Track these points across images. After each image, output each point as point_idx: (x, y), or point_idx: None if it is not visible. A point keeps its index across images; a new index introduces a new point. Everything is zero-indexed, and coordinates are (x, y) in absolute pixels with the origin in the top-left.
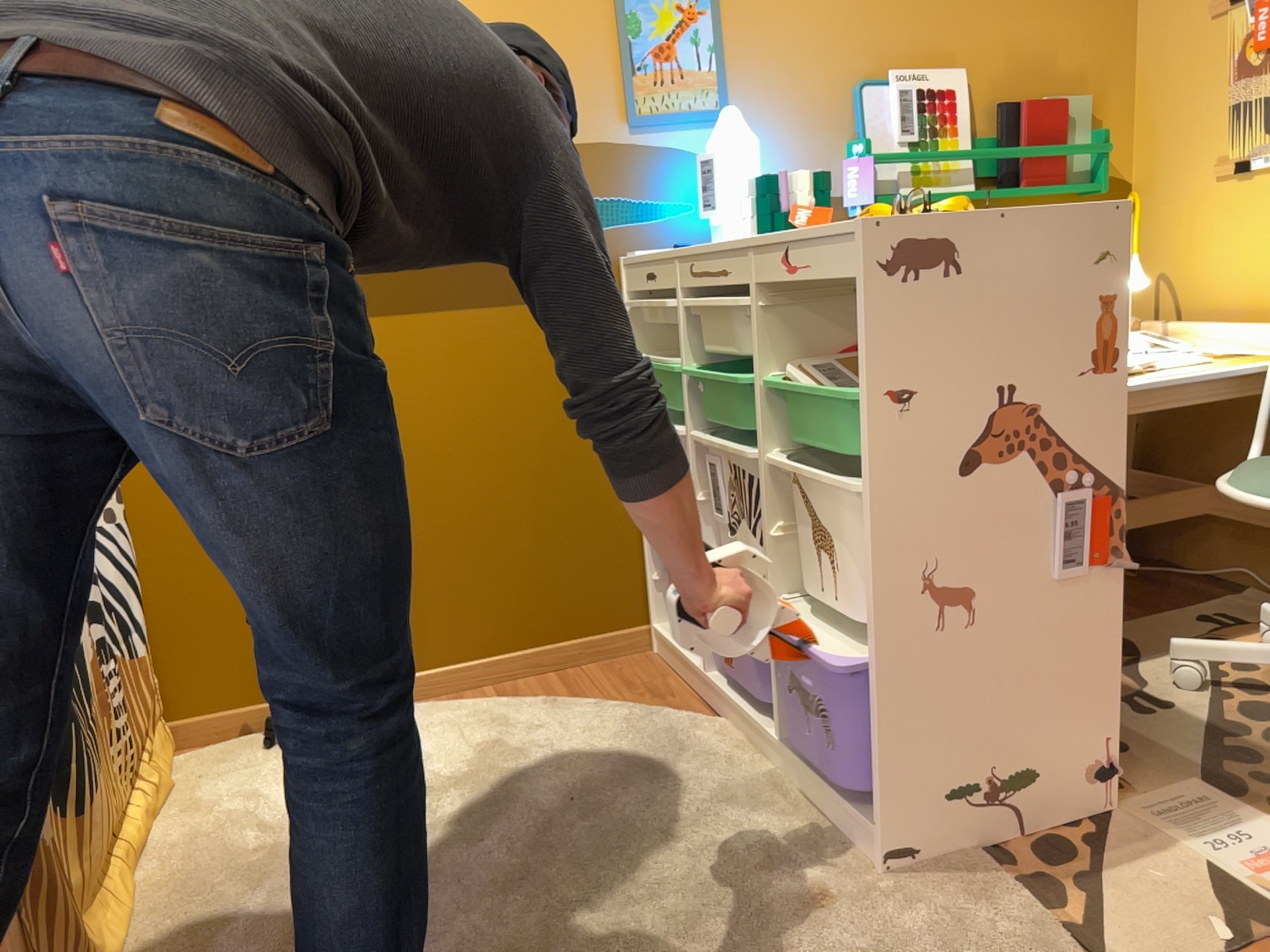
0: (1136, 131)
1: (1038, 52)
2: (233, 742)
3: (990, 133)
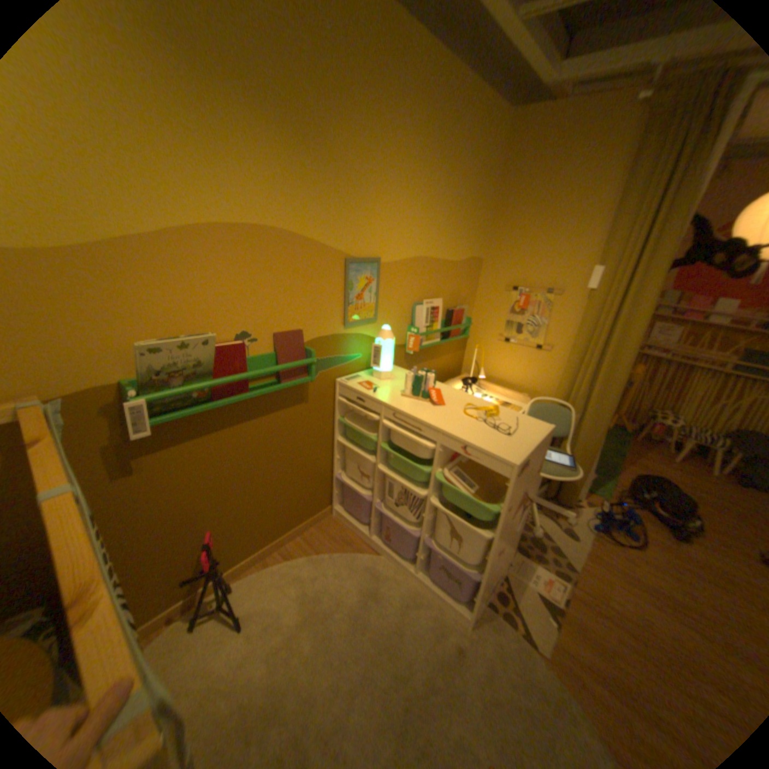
0: (473, 314)
1: (457, 290)
2: (167, 631)
3: (442, 318)
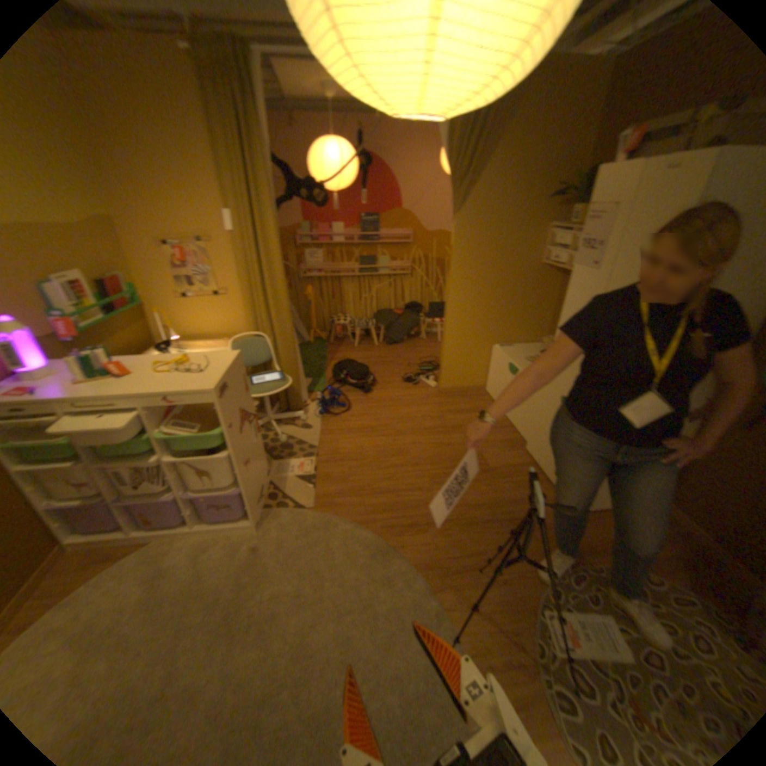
0: (133, 279)
1: (94, 257)
2: None
3: (91, 291)
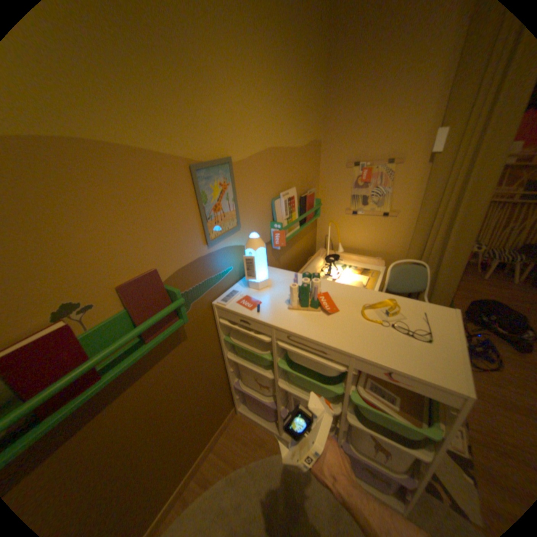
0: (320, 194)
1: (306, 175)
2: None
3: (298, 204)
